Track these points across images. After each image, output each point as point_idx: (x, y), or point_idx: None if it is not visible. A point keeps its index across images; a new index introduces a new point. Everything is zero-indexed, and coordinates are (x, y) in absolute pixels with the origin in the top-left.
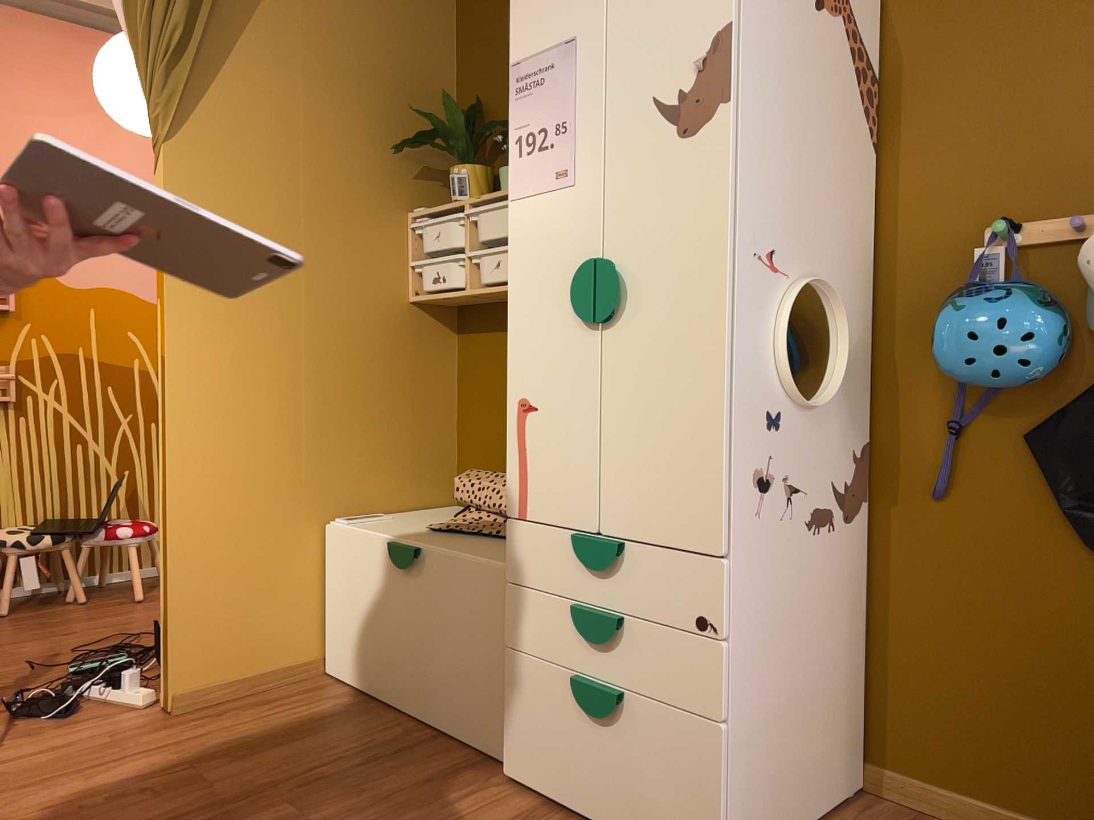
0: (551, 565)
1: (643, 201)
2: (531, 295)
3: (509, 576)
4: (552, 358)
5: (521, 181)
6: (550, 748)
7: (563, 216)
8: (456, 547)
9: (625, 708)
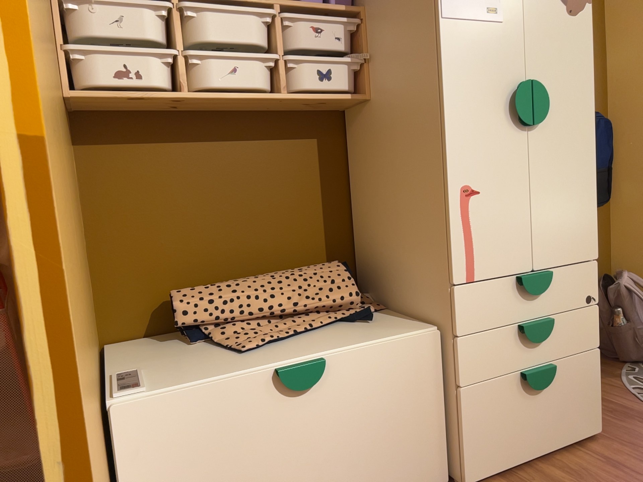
0: (497, 306)
1: (549, 47)
2: (468, 102)
3: (457, 332)
4: (491, 152)
5: (453, 4)
6: (504, 434)
7: (494, 45)
8: (340, 344)
9: (555, 370)
